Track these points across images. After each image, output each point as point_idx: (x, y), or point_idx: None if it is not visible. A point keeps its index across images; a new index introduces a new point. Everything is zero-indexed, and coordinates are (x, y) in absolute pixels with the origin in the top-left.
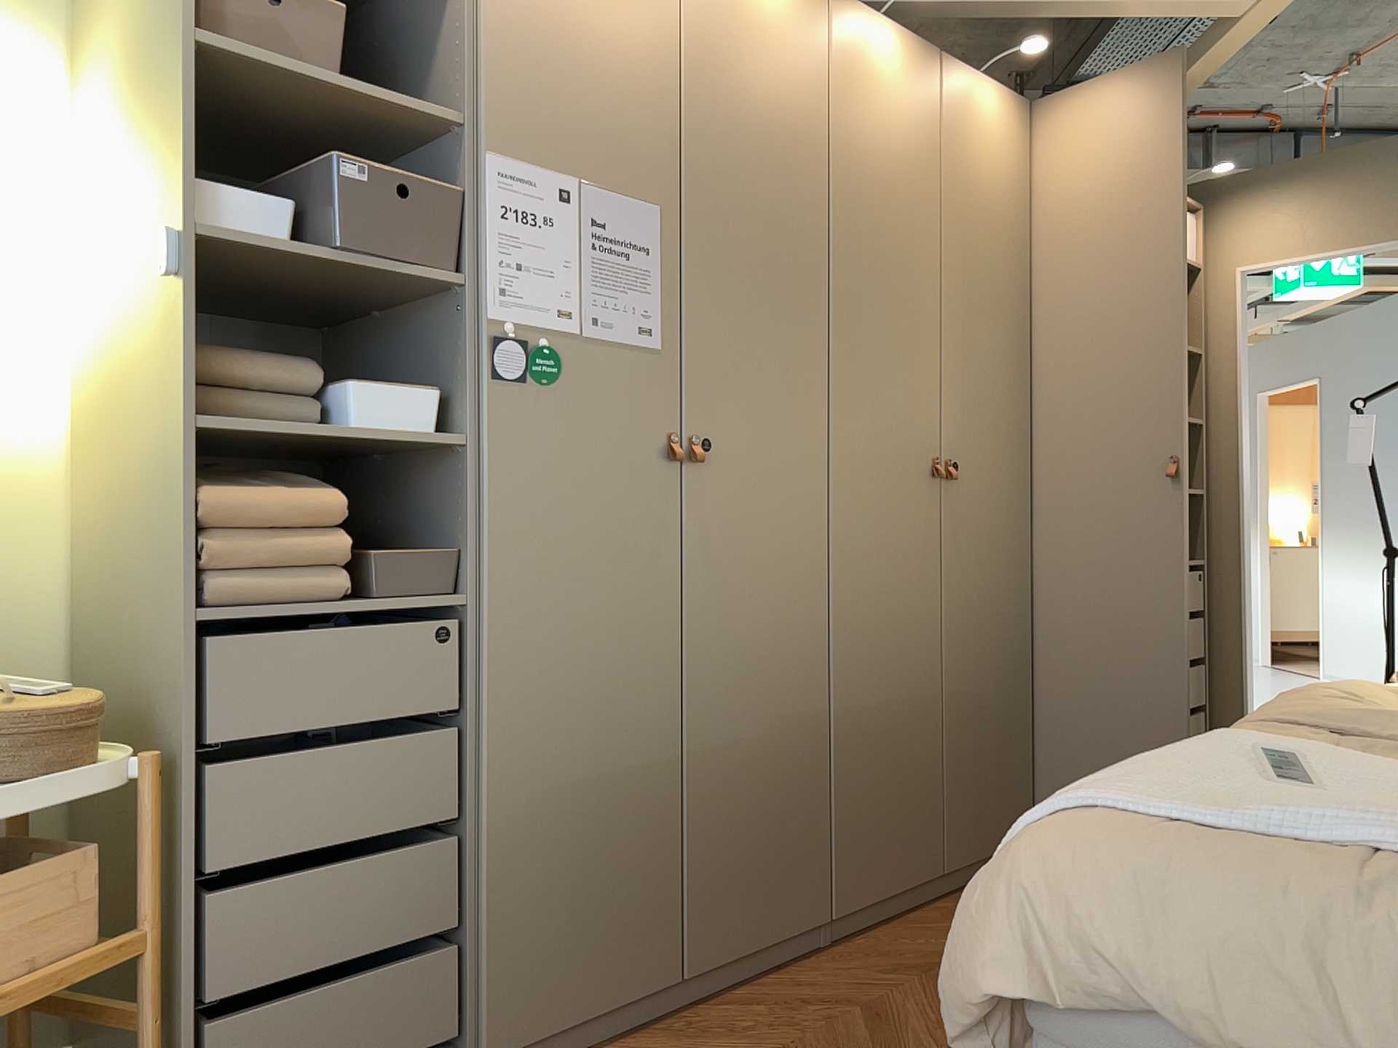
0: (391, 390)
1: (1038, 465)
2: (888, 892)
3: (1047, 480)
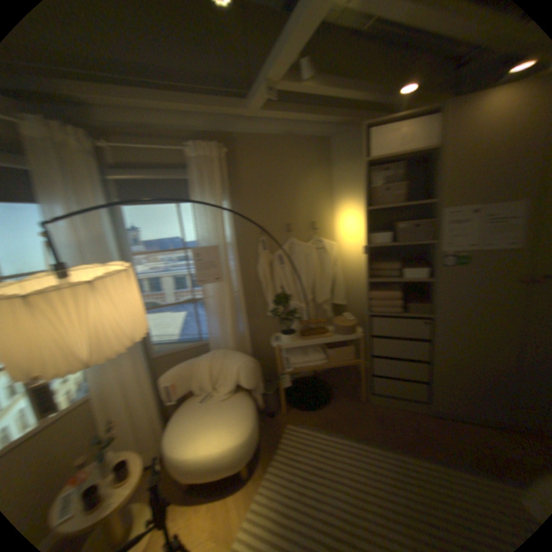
0: (417, 267)
1: None
2: None
3: None
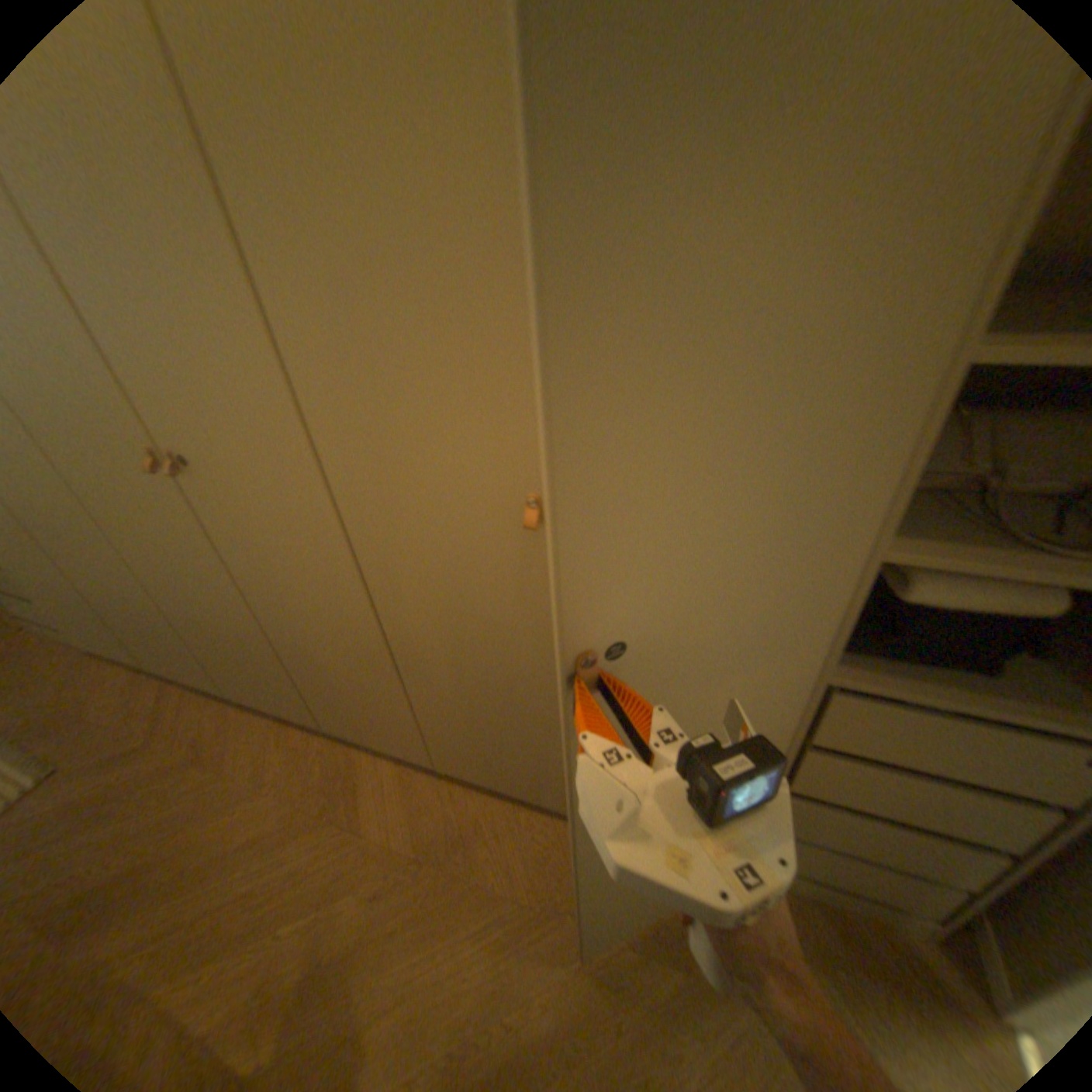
0: None
1: (327, 475)
2: (262, 712)
3: (354, 499)
